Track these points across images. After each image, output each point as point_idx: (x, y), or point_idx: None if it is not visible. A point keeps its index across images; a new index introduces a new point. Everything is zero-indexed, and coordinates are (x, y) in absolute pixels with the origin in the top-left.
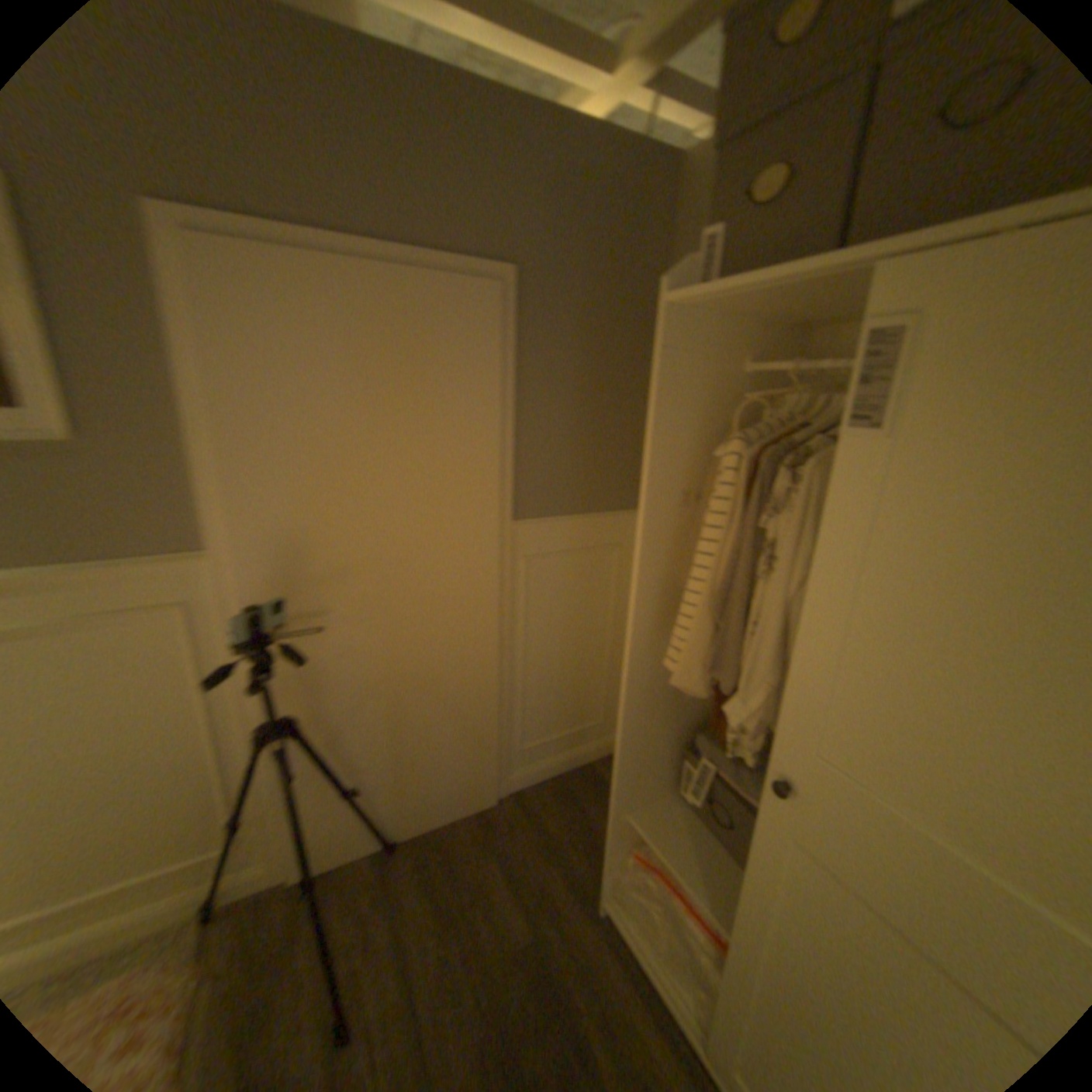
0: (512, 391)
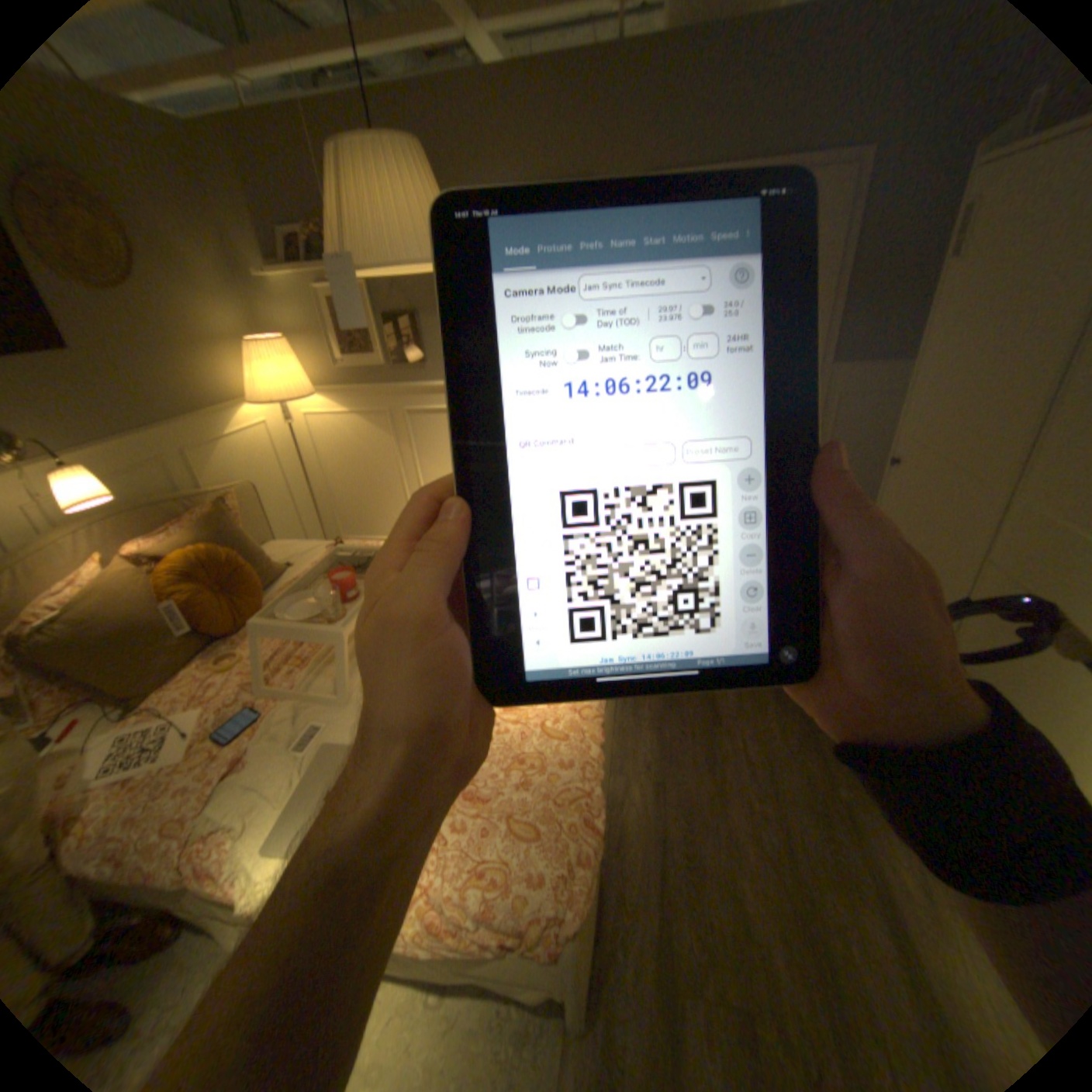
0: (854, 254)
